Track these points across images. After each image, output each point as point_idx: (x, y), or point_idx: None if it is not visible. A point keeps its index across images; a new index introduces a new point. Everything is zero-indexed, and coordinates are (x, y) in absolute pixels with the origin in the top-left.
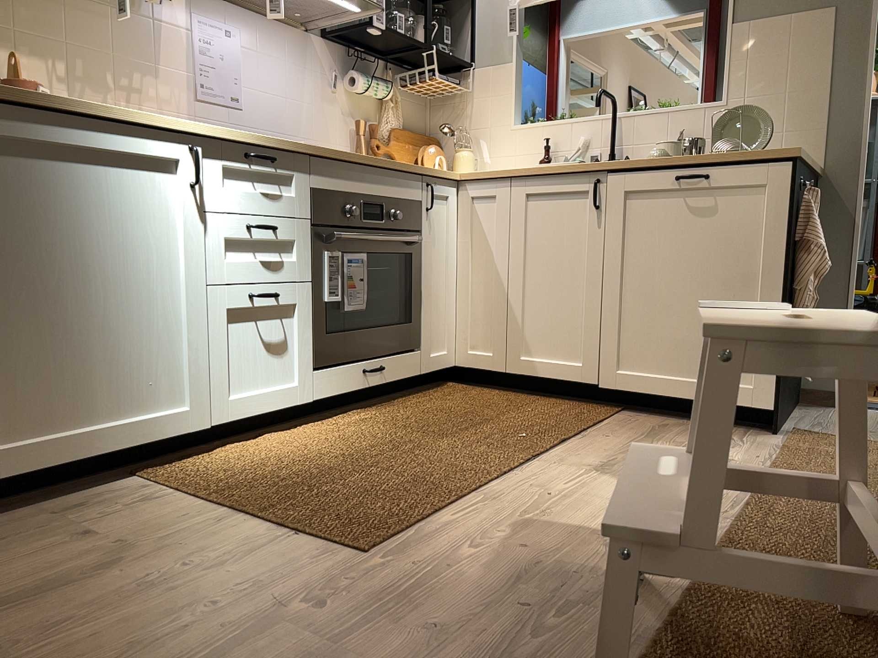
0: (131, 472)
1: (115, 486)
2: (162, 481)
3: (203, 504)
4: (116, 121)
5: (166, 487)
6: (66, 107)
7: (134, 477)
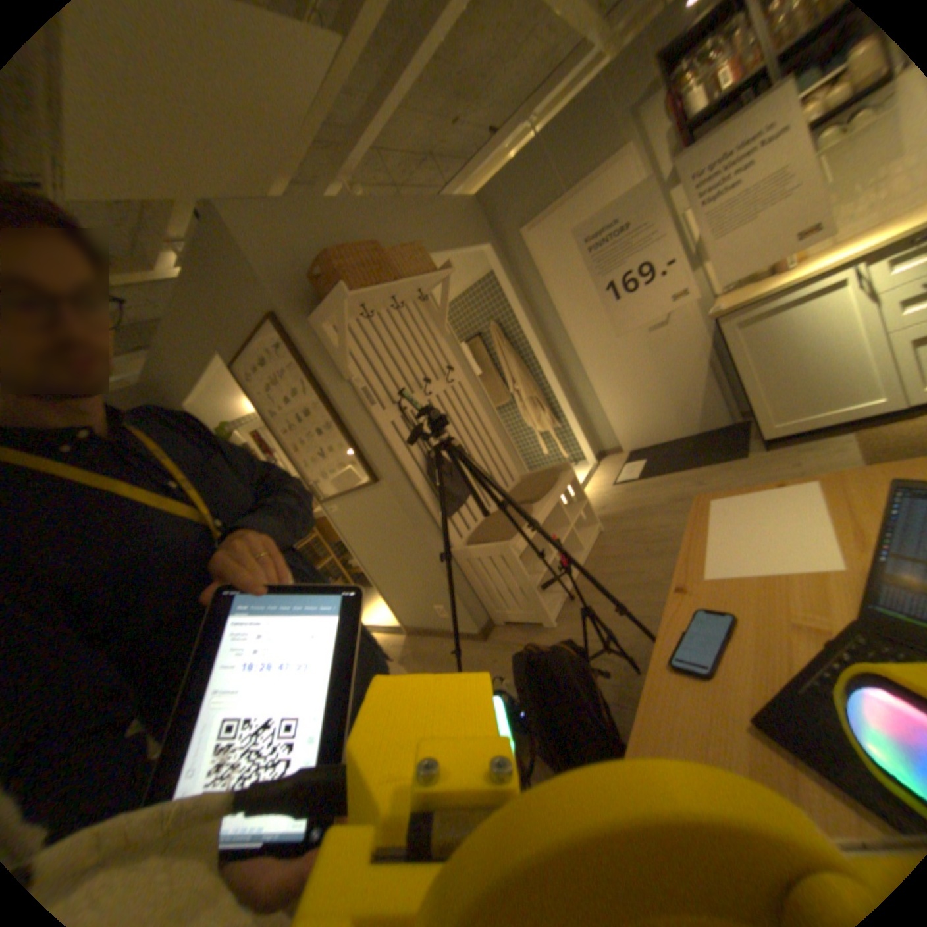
0: (855, 429)
1: (836, 438)
2: (856, 440)
3: (854, 459)
4: (797, 283)
5: (853, 444)
6: (768, 293)
7: (851, 433)
